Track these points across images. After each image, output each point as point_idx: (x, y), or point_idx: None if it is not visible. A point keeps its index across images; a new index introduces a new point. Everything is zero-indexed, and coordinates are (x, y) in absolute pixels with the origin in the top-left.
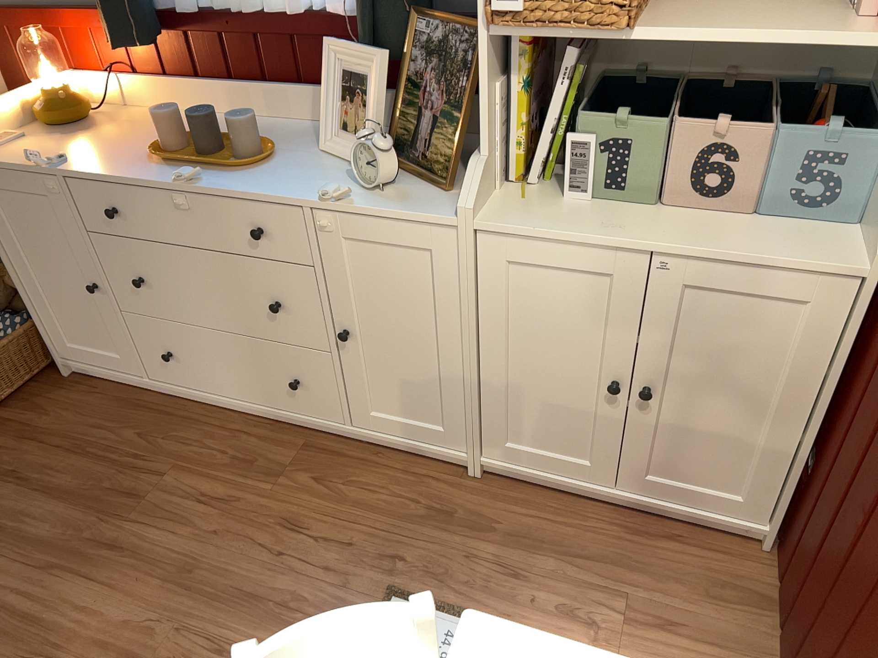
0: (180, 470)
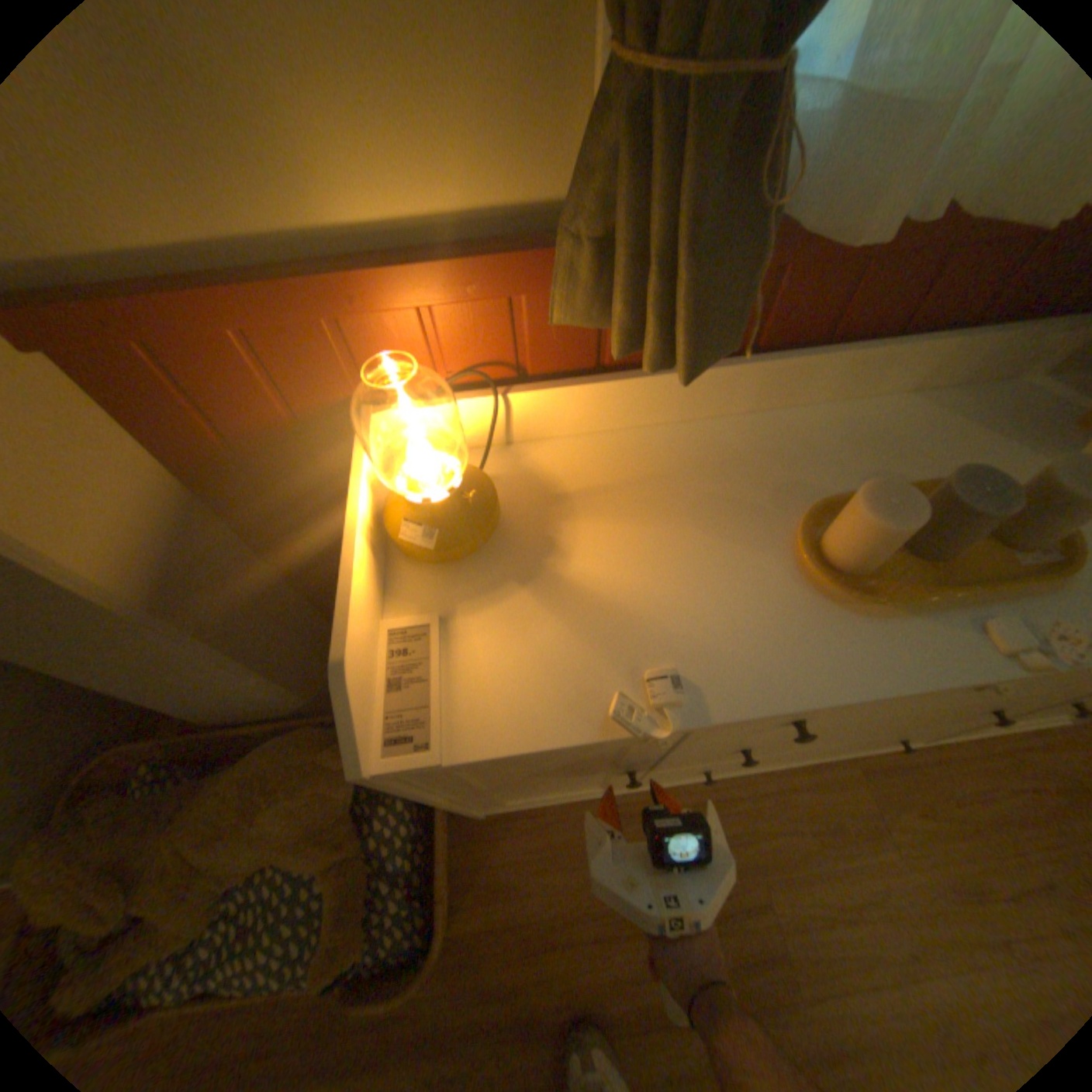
0: (780, 897)
